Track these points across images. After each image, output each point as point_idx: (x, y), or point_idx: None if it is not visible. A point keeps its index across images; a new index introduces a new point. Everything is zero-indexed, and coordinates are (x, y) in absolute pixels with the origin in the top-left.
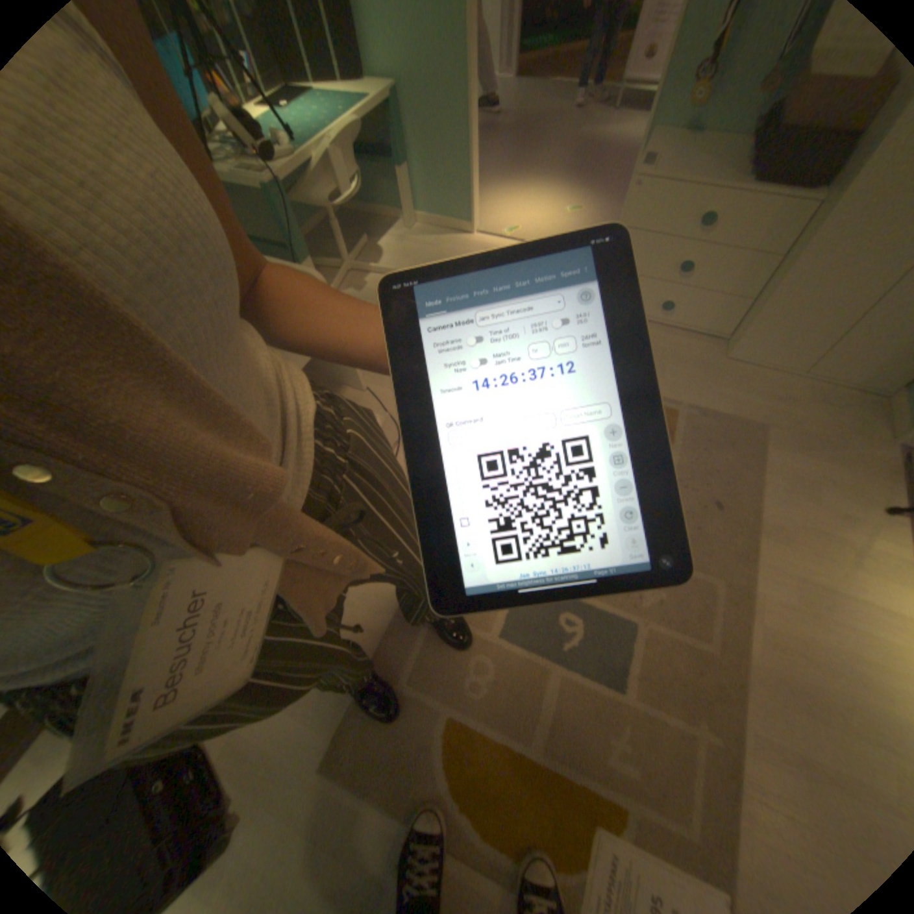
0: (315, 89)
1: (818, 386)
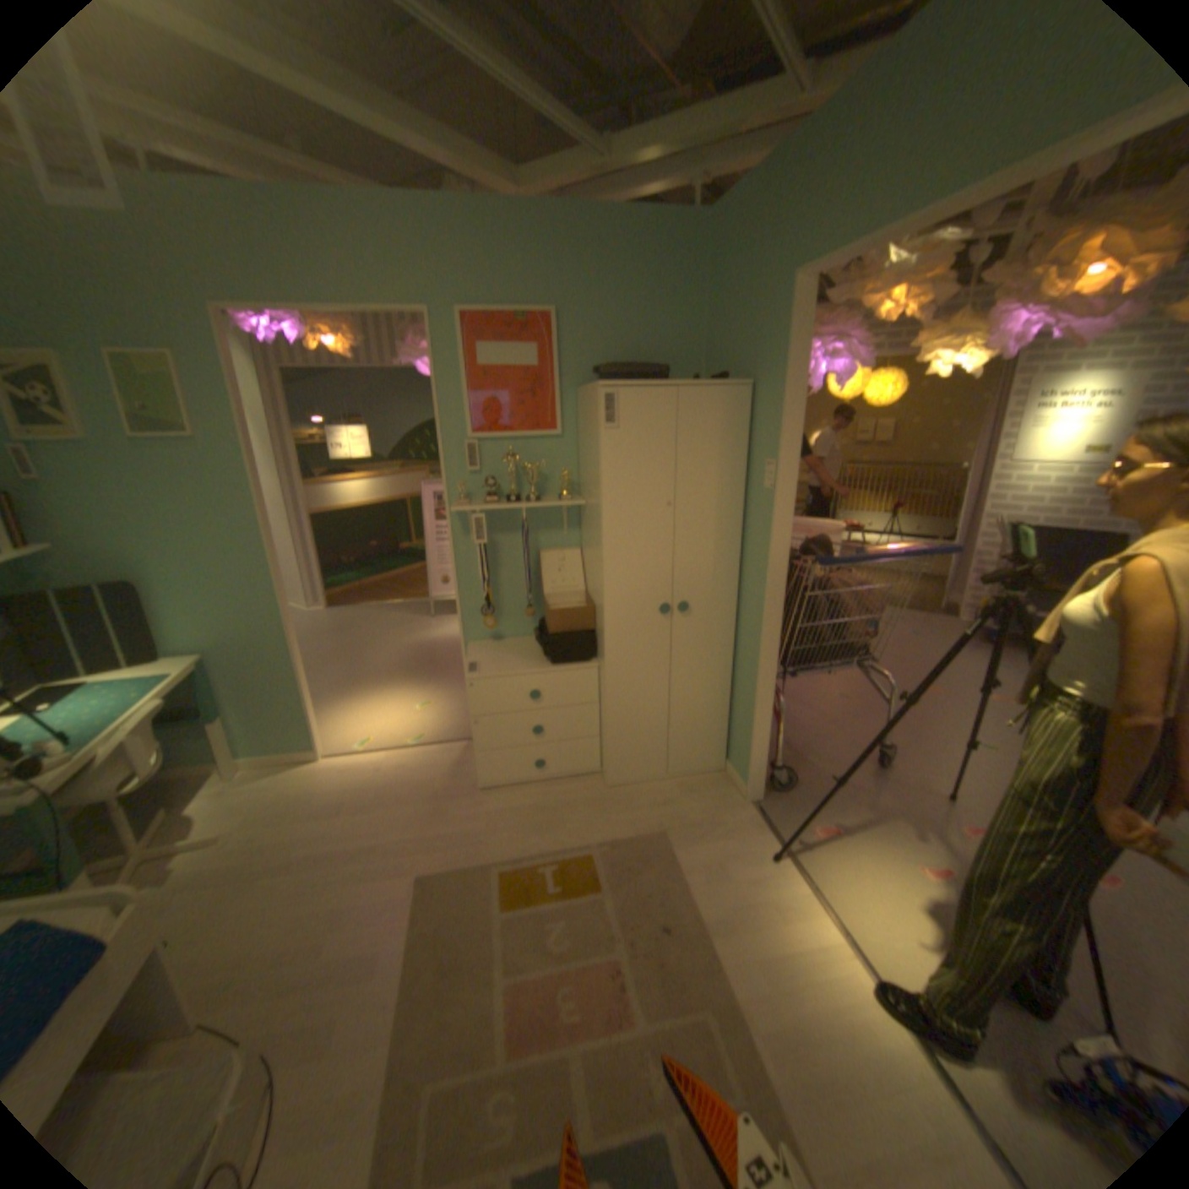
0: (92, 683)
1: (680, 782)
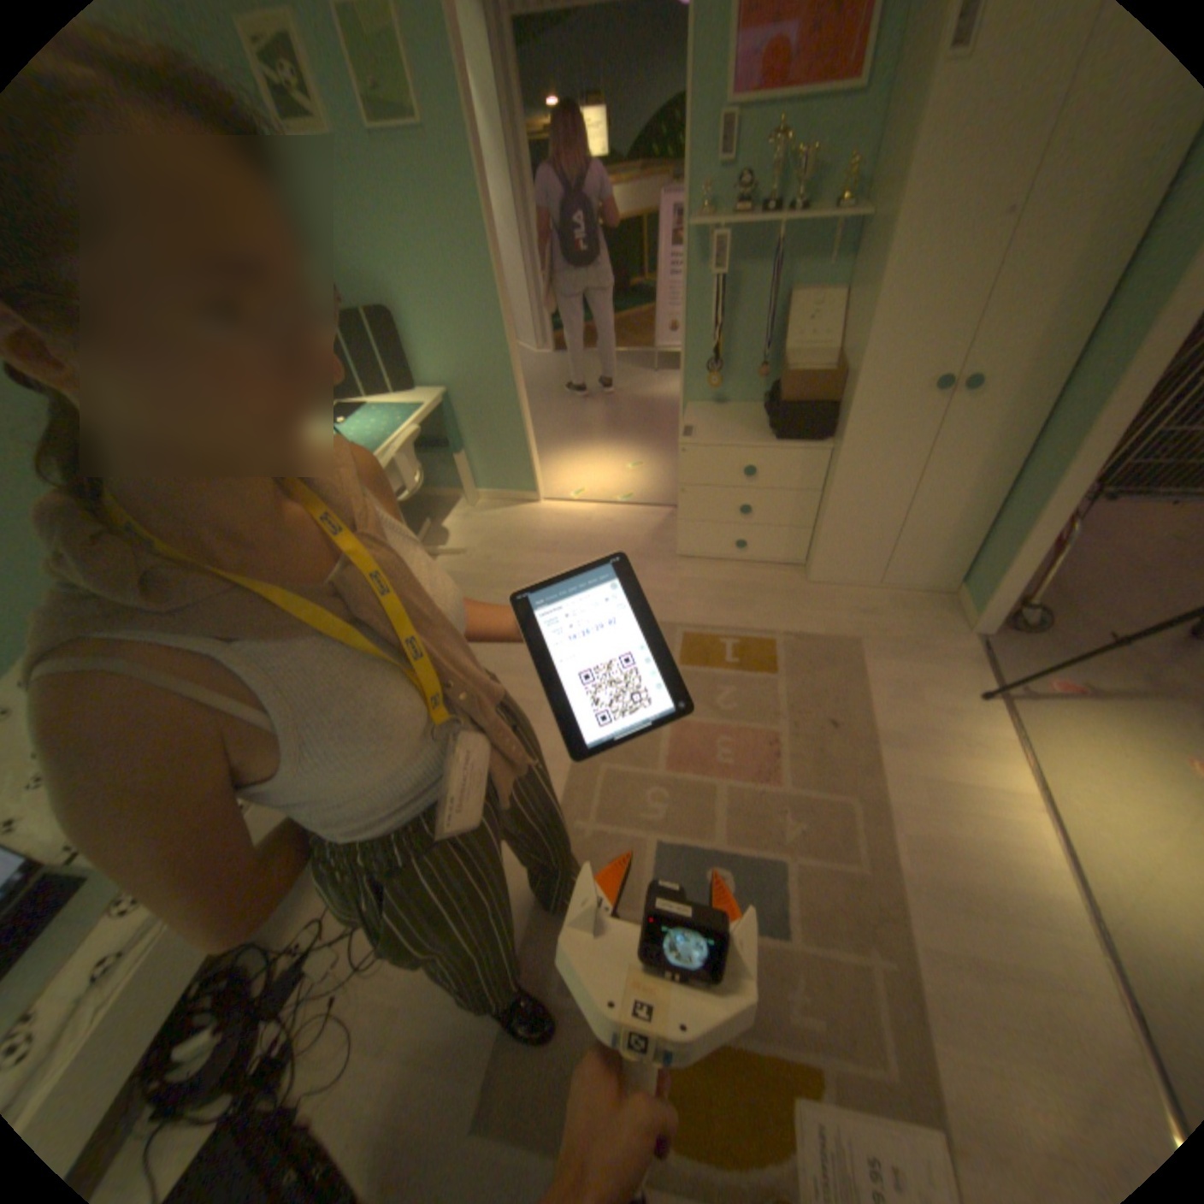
0: (369, 403)
1: (894, 593)
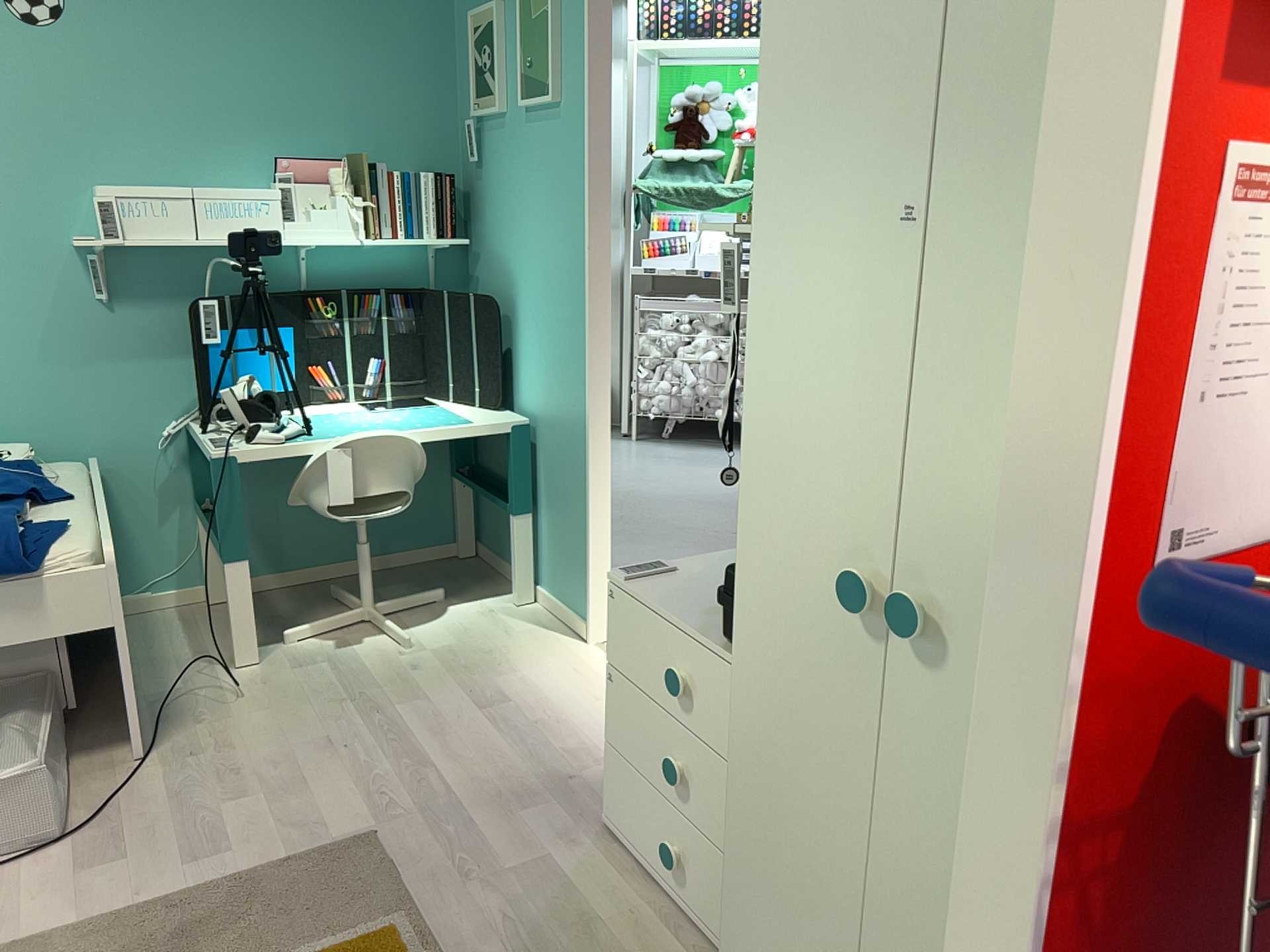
0: (442, 406)
1: None
